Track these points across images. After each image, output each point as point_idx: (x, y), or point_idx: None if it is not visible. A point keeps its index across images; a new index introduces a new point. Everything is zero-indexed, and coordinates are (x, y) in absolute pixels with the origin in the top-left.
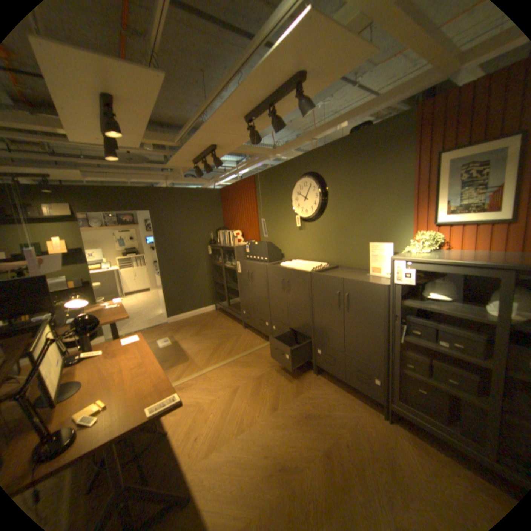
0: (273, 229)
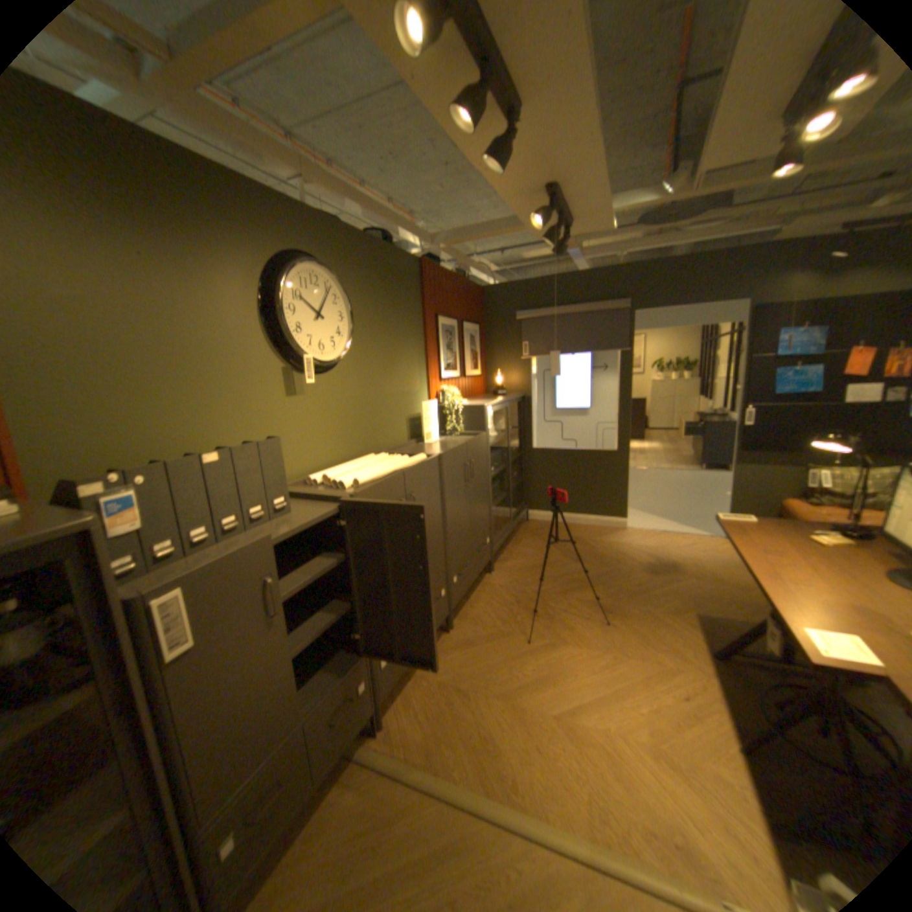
0: (156, 399)
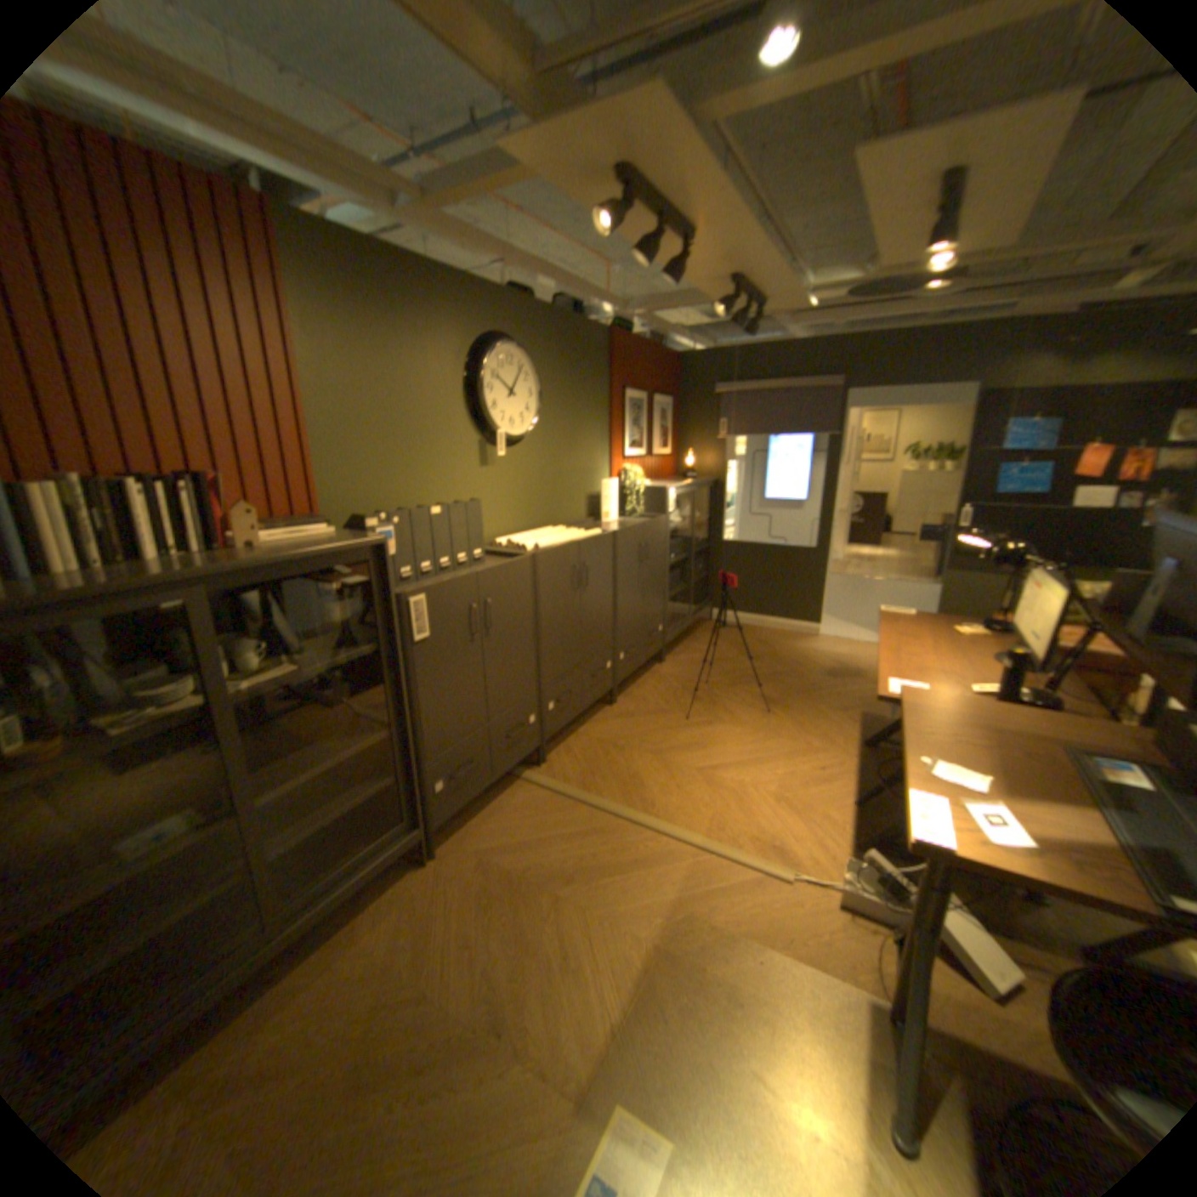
0: (390, 465)
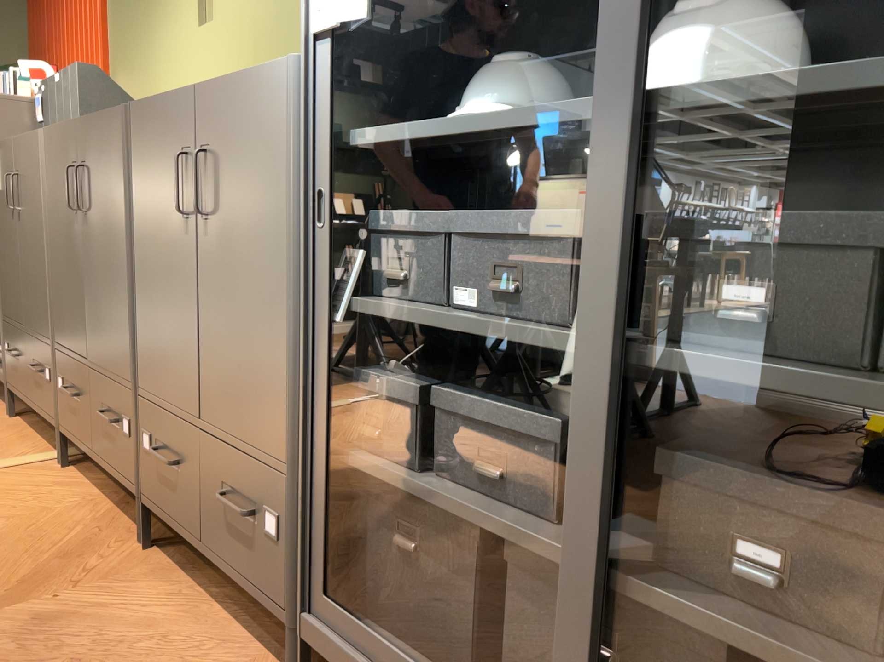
0: (140, 46)
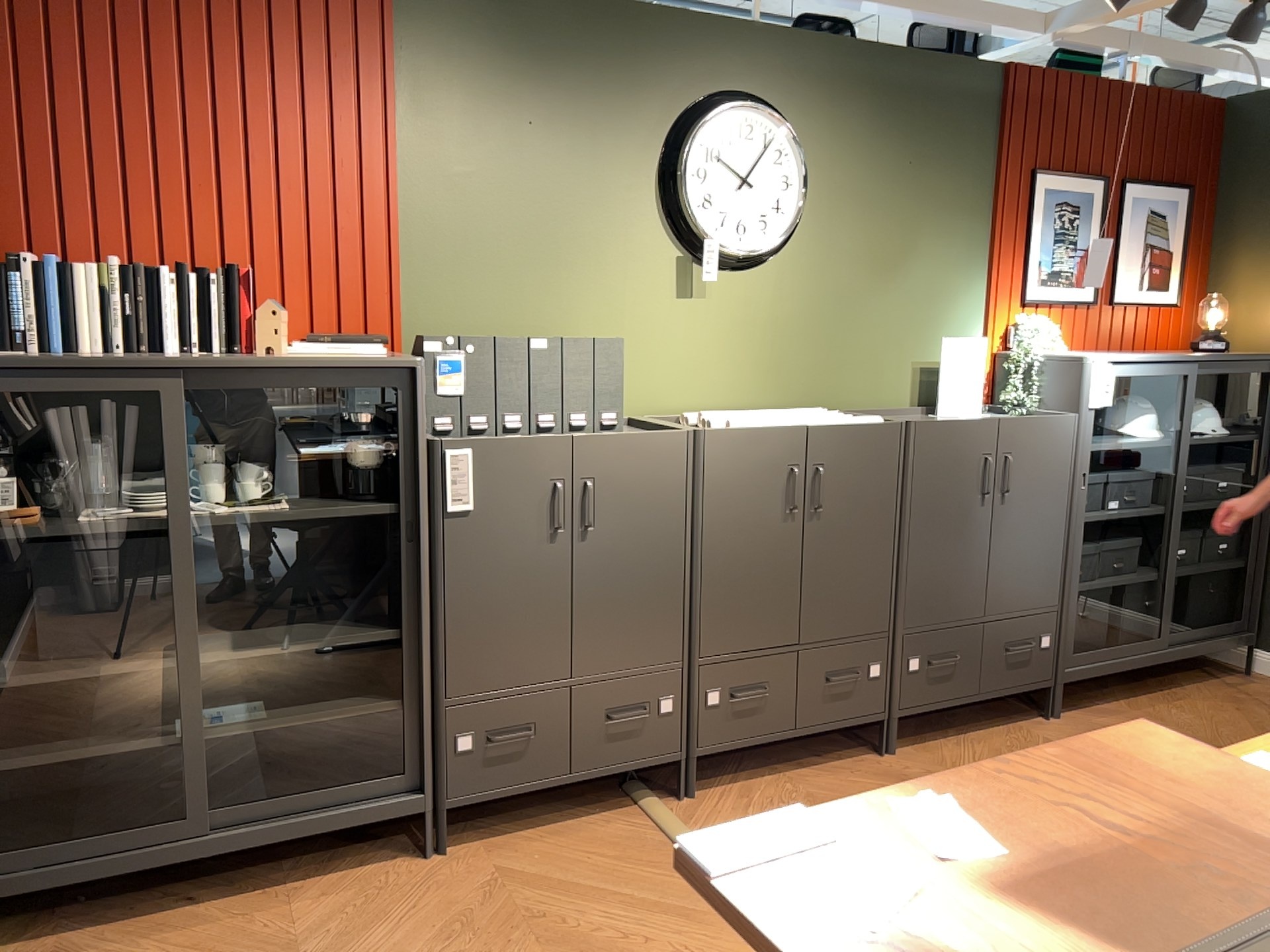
0: (518, 282)
